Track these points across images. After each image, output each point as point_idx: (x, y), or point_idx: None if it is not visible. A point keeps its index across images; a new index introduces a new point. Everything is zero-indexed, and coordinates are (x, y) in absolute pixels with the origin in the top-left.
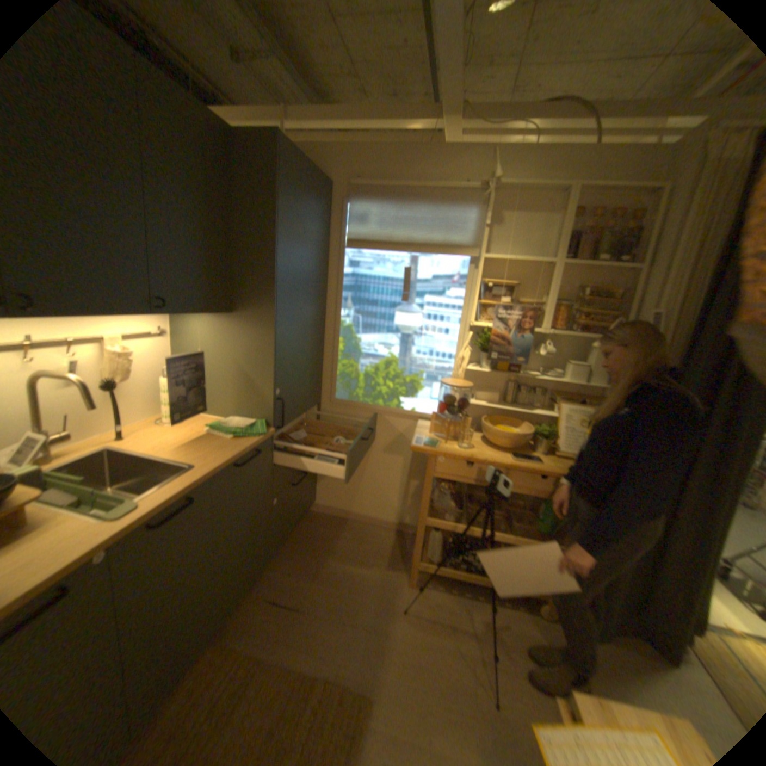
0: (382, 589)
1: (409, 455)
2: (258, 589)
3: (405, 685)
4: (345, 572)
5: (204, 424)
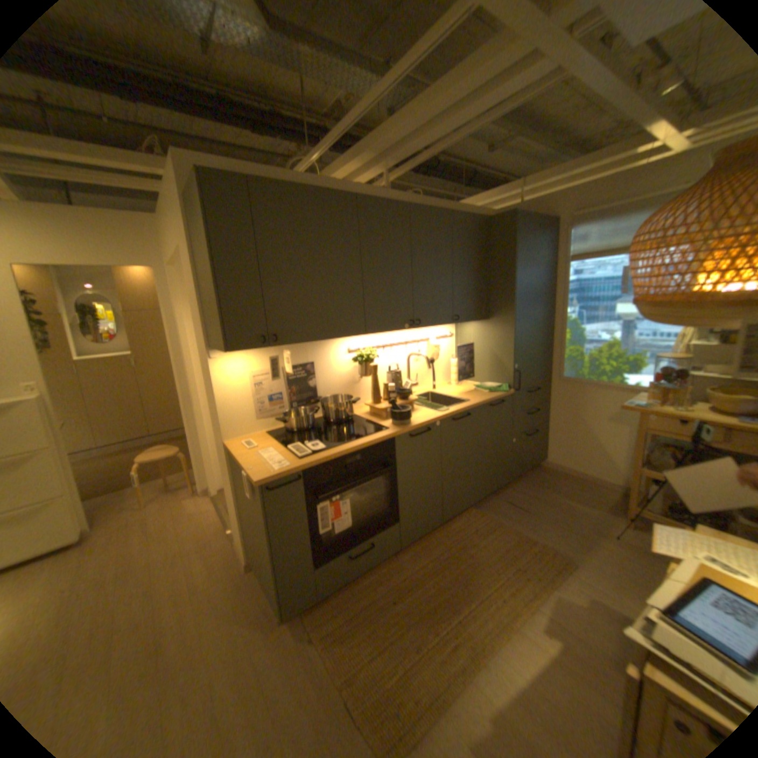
0: (599, 522)
1: (636, 426)
2: (502, 496)
3: (607, 571)
4: (568, 505)
5: (471, 386)
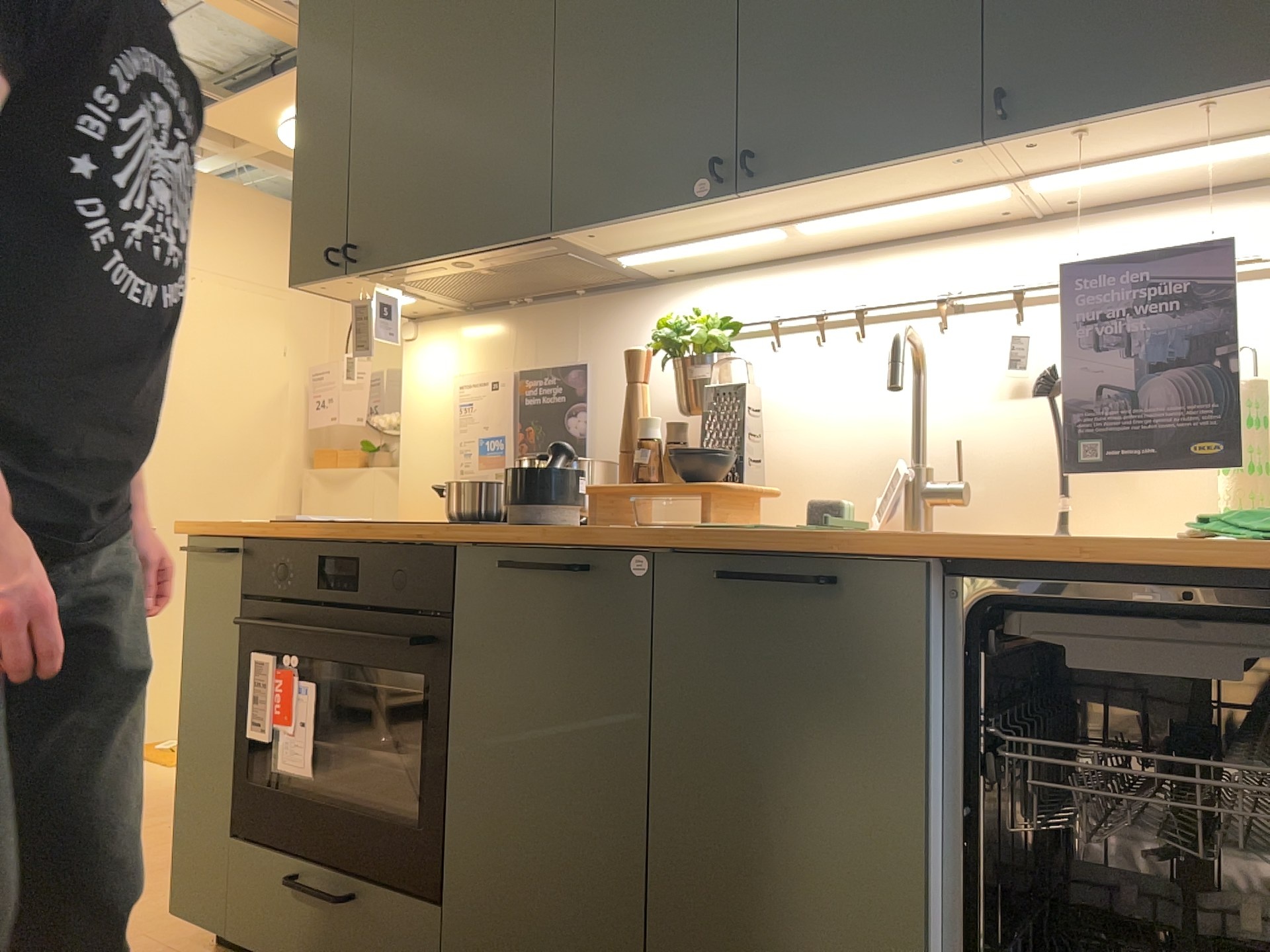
0: None
1: None
2: None
3: None
4: None
5: None
